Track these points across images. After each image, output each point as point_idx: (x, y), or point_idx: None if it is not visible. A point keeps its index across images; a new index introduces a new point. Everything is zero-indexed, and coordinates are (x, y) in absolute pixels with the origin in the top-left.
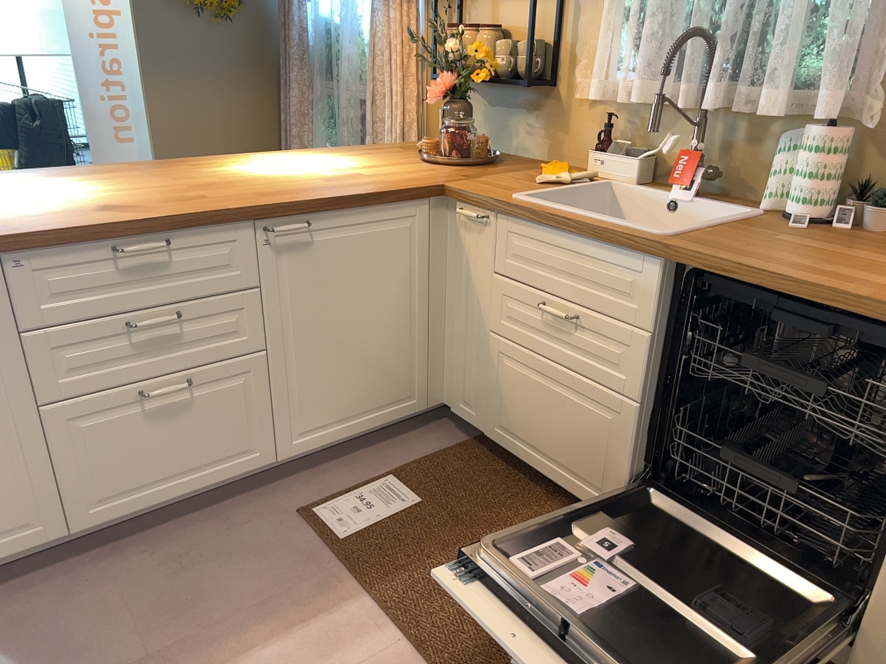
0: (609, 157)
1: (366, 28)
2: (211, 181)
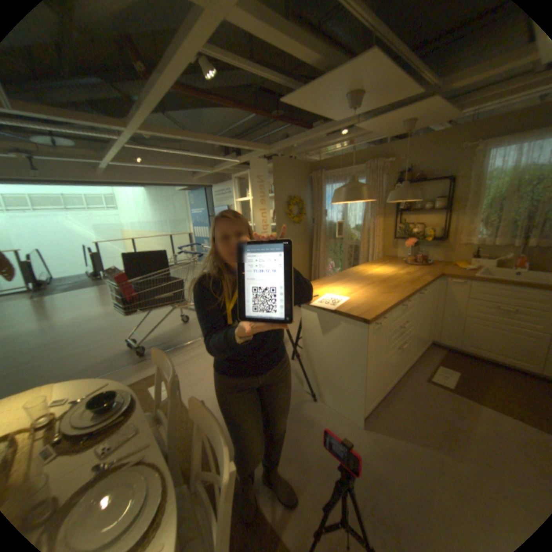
0: (482, 260)
1: (354, 223)
2: (378, 279)
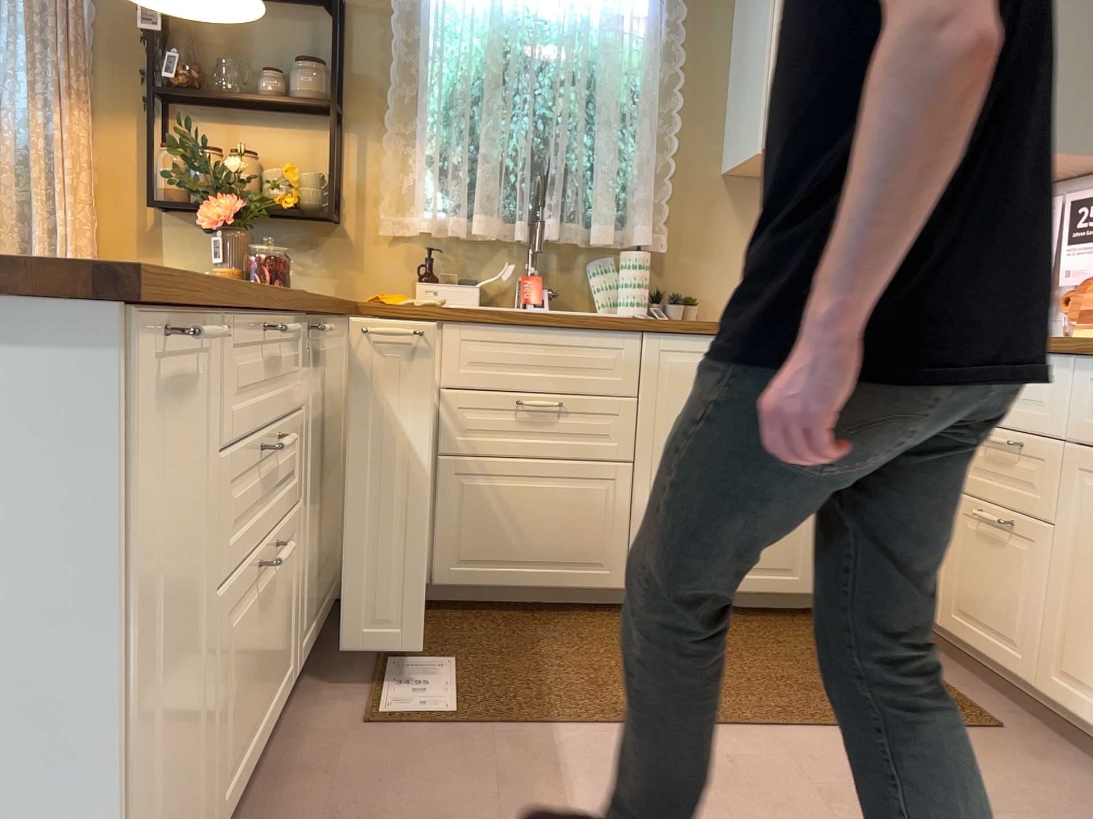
0: (446, 286)
1: None
2: None
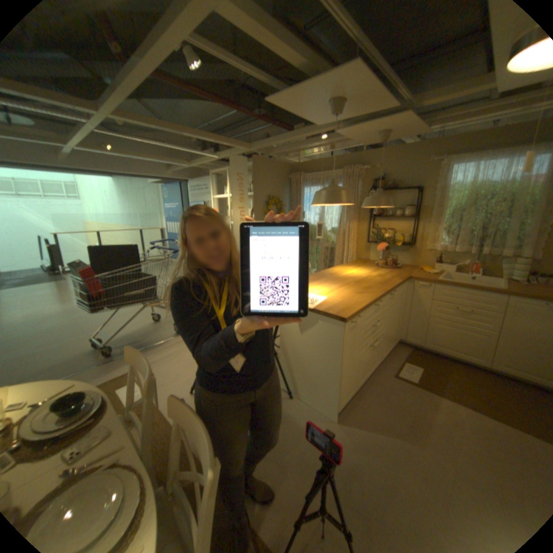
0: (444, 265)
1: (330, 226)
2: (352, 280)
